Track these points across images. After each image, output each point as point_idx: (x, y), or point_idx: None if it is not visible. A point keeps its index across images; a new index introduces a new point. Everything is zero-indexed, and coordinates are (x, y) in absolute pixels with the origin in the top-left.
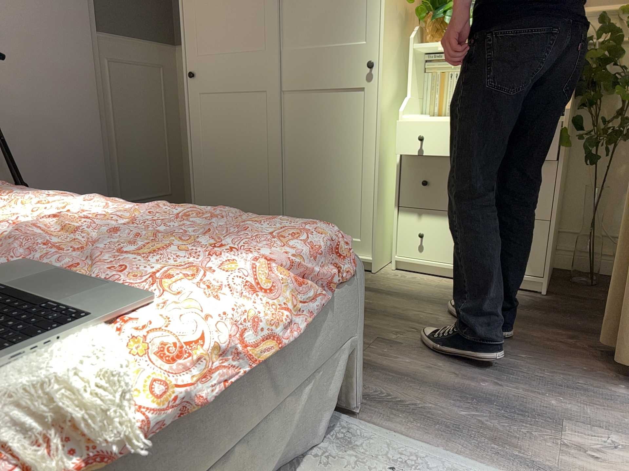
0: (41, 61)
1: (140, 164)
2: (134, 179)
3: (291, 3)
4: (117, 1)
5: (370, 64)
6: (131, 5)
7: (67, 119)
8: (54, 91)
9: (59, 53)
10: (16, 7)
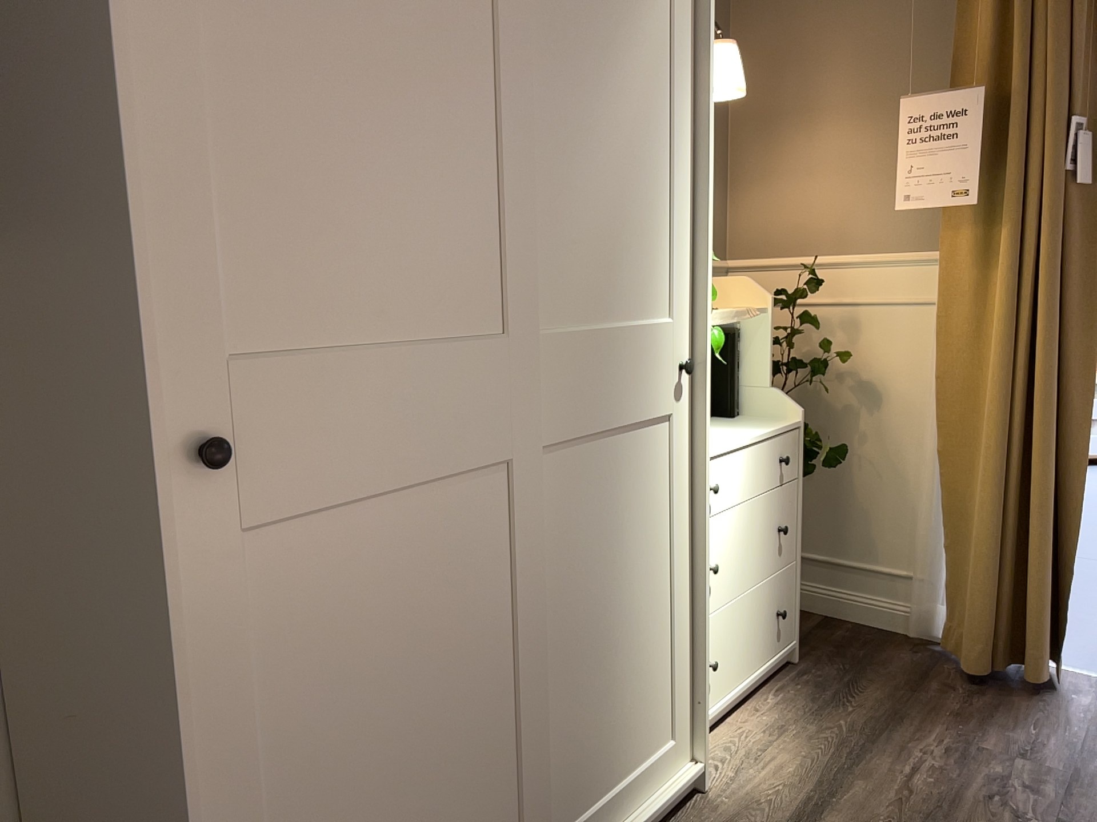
0: None
1: None
2: None
3: (548, 209)
4: None
5: (688, 367)
6: None
7: None
8: None
9: None
10: None
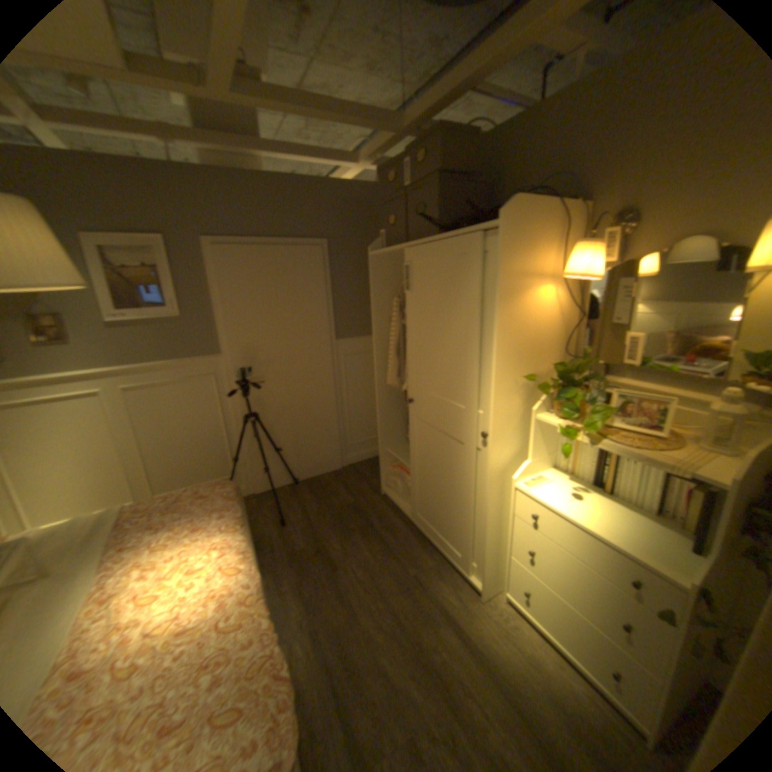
0: (293, 369)
1: (363, 418)
2: (358, 429)
3: (433, 357)
4: (350, 315)
5: (482, 435)
6: (360, 314)
7: (310, 401)
8: (301, 385)
9: (305, 362)
10: (278, 341)
